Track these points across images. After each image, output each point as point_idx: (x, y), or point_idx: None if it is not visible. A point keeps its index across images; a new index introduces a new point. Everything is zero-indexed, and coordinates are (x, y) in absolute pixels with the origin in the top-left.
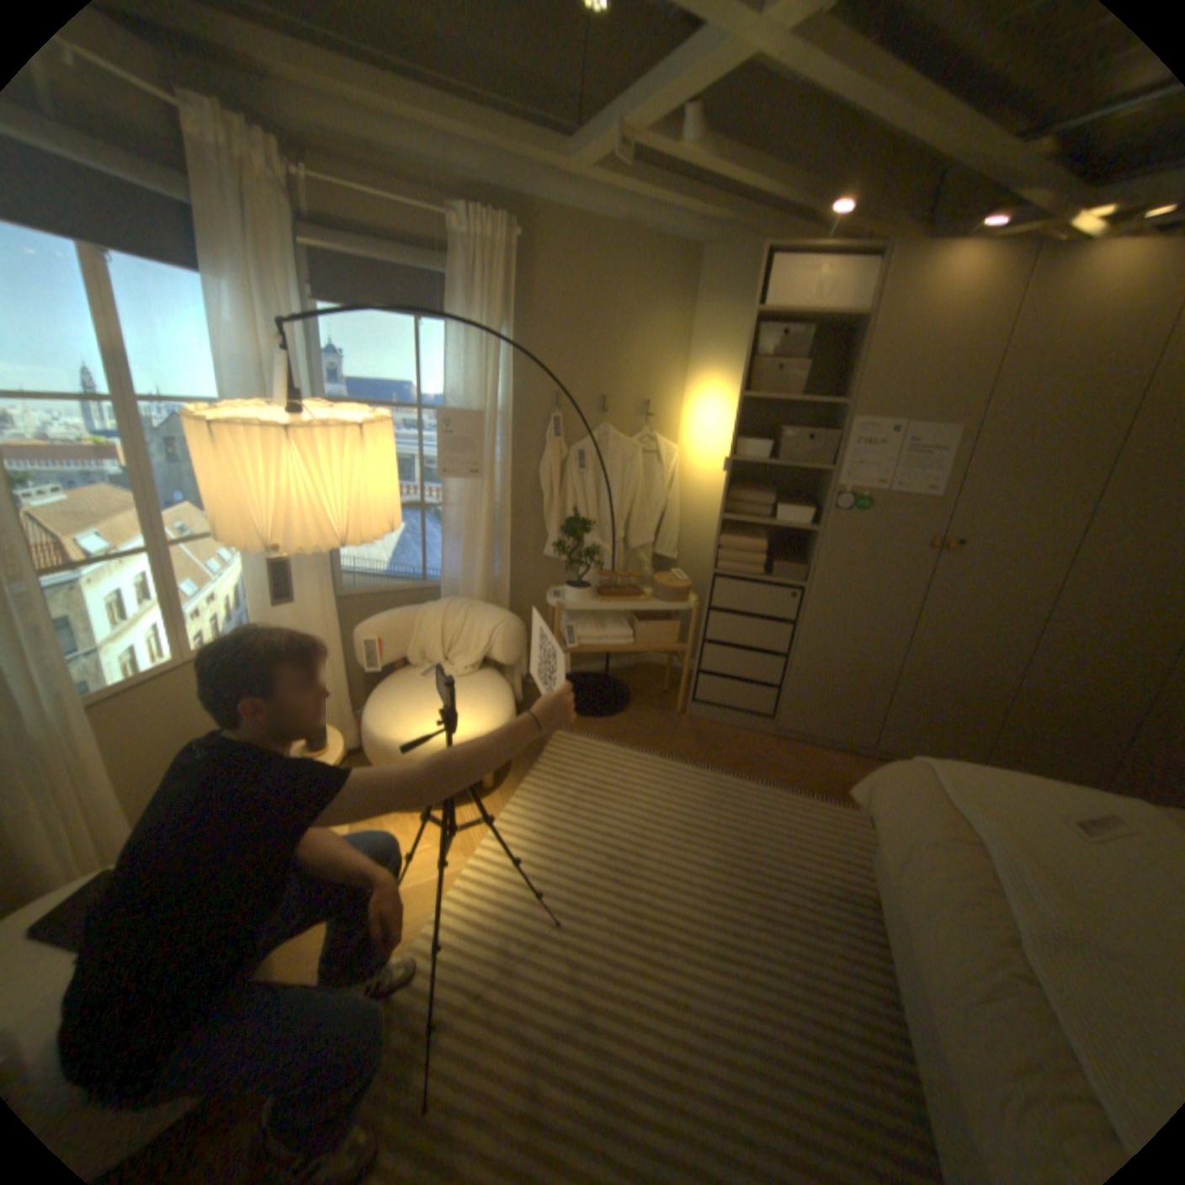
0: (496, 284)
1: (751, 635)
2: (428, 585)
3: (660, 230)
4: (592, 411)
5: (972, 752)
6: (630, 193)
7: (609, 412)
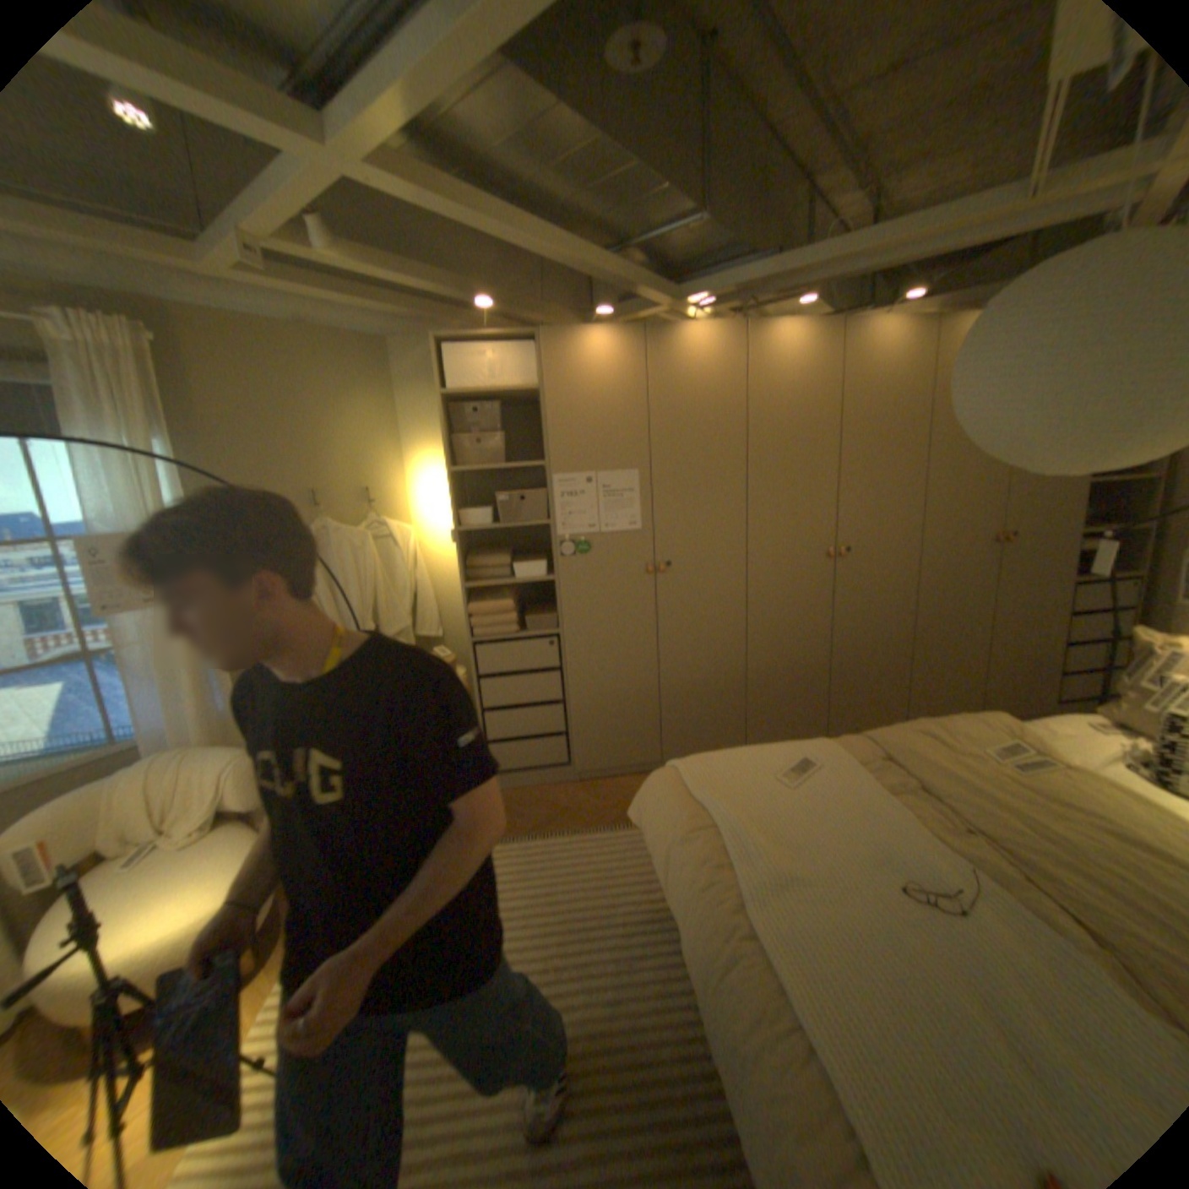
0: (133, 393)
1: (525, 692)
2: (120, 749)
3: (335, 328)
4: (303, 509)
5: (732, 736)
6: (288, 295)
7: (323, 506)
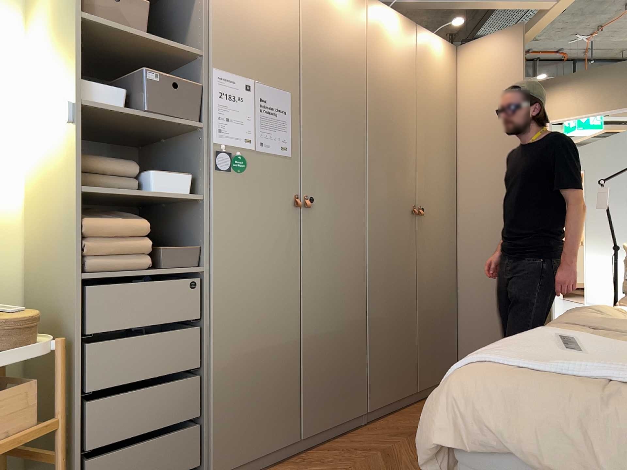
0: None
1: (151, 360)
2: None
3: None
4: None
5: (358, 396)
6: None
7: None
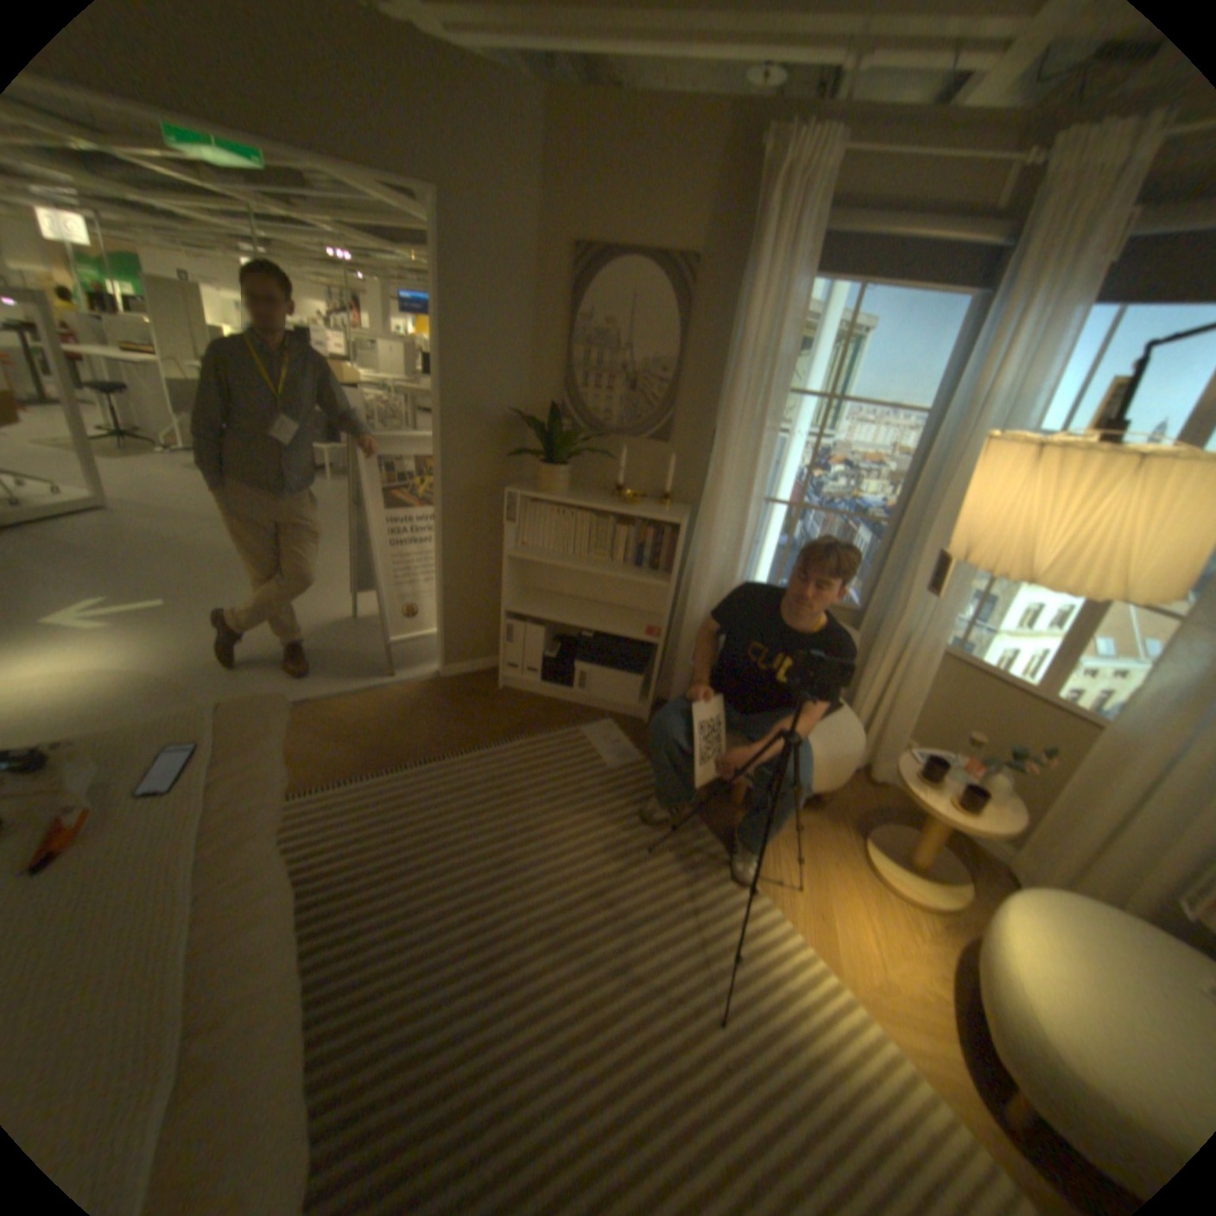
0: None
1: None
2: None
3: None
4: None
5: None
6: None
7: None
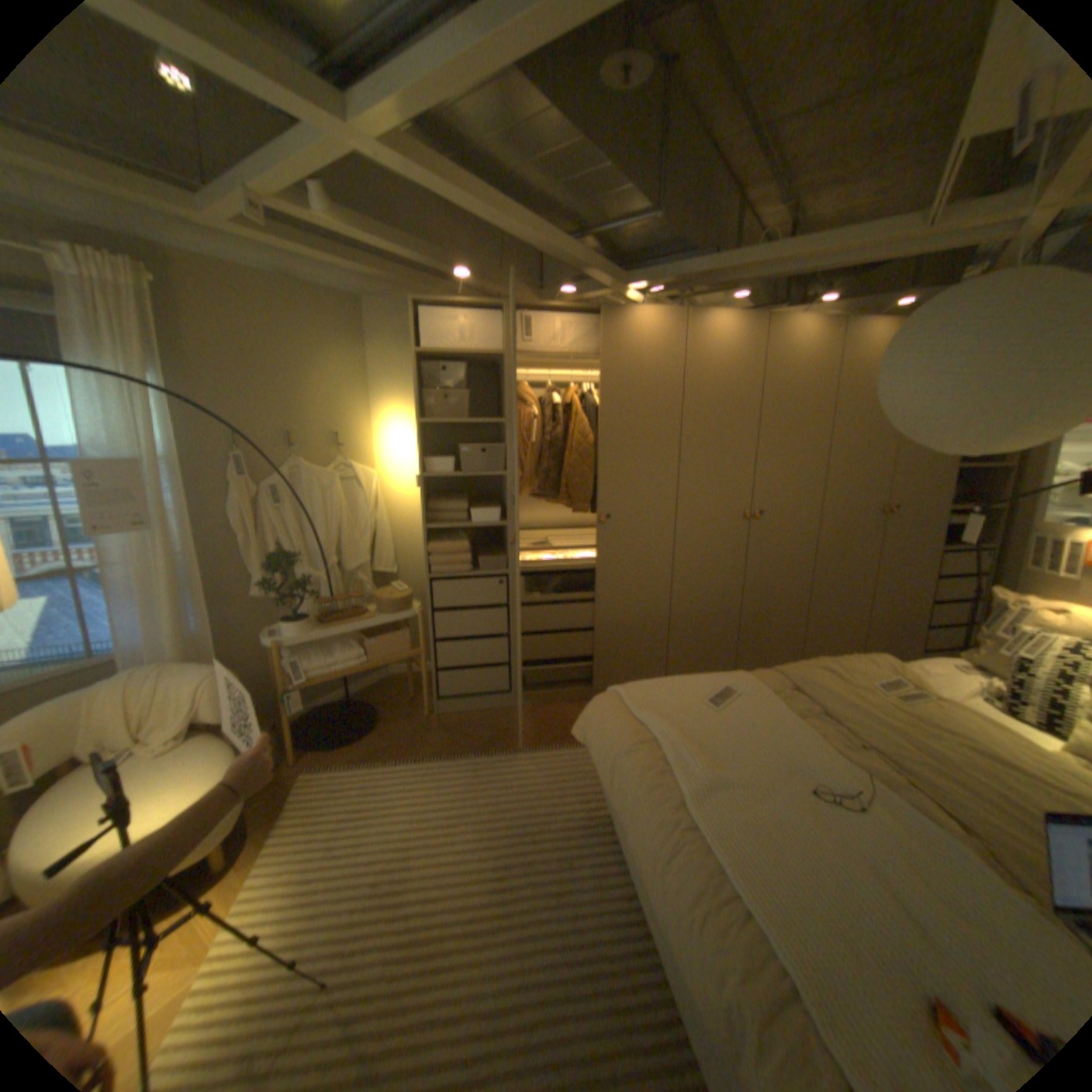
0: (131, 329)
1: (474, 625)
2: (98, 662)
3: (315, 284)
4: (278, 448)
5: (654, 671)
6: (276, 250)
7: (297, 447)
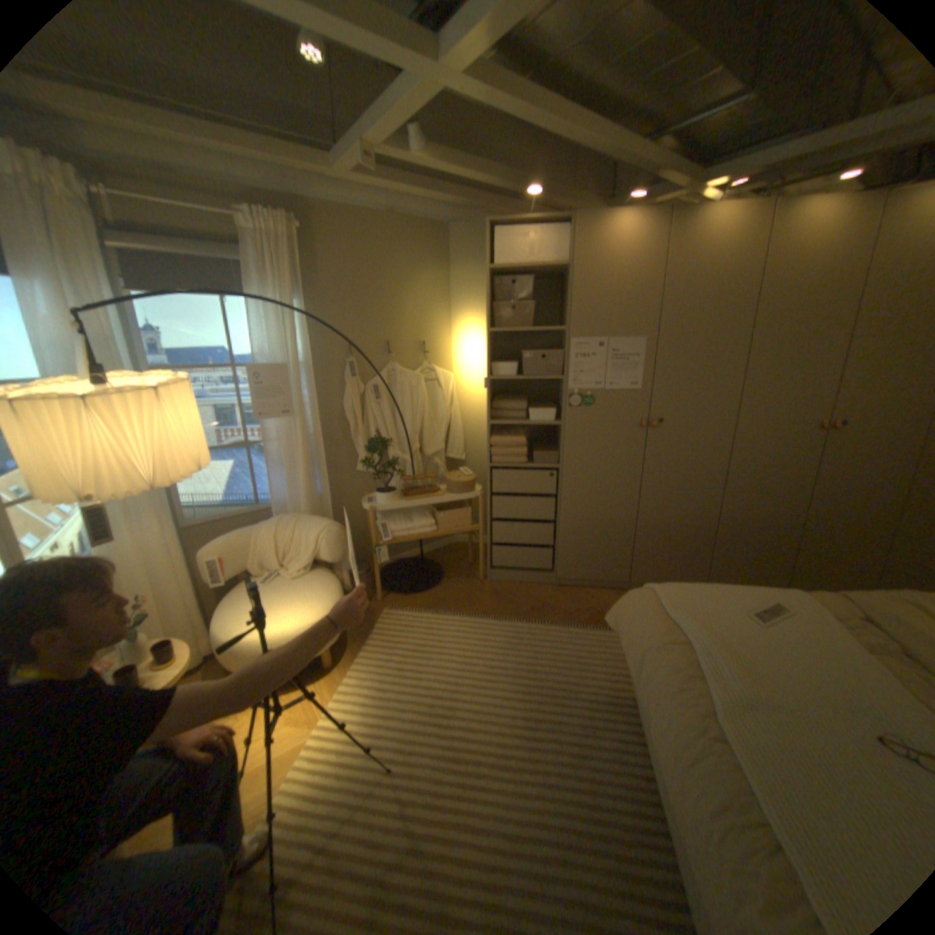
0: (284, 265)
1: (525, 510)
2: (261, 507)
3: (413, 215)
4: (380, 354)
5: (696, 573)
6: (384, 190)
7: (393, 354)
